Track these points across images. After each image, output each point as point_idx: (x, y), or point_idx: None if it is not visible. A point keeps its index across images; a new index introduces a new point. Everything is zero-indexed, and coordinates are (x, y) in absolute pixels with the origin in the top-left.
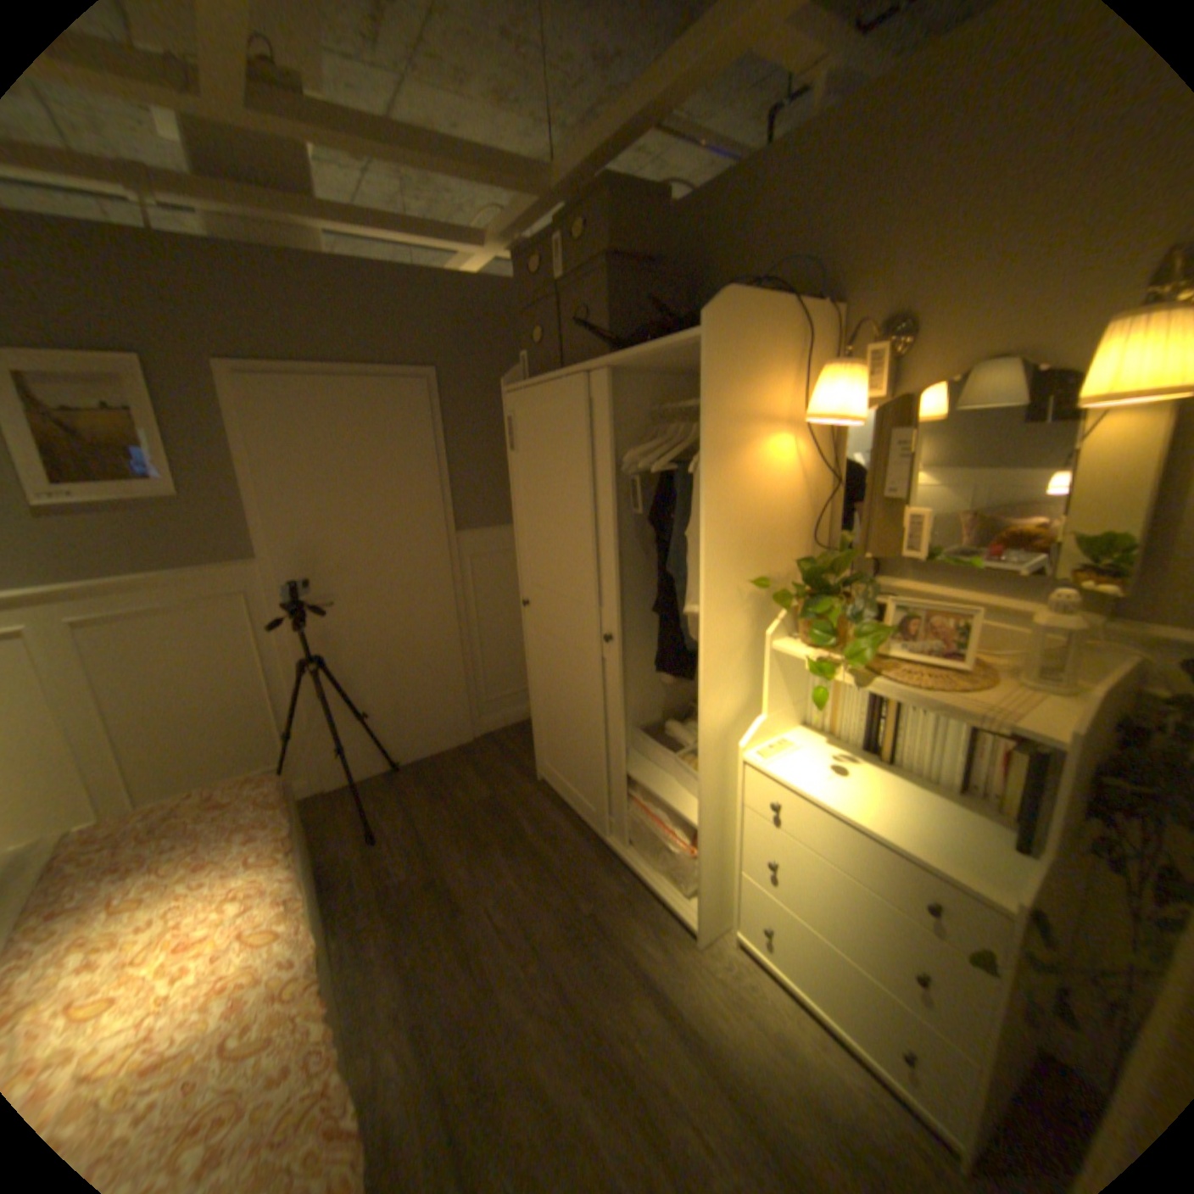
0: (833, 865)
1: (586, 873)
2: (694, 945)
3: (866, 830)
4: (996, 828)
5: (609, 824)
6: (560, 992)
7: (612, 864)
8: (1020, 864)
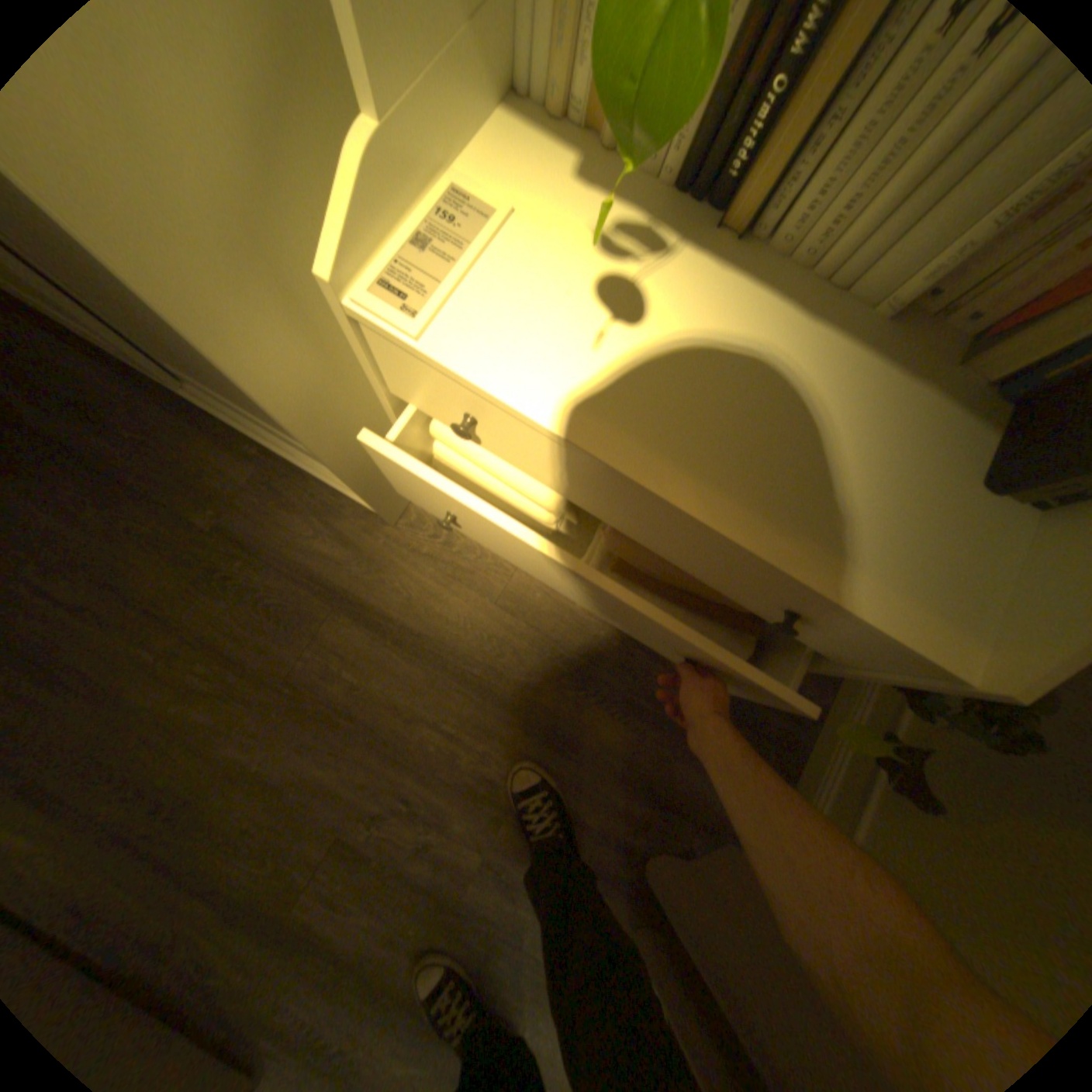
0: (593, 516)
1: (180, 461)
2: (384, 521)
3: (695, 522)
4: (955, 419)
5: (167, 373)
6: (219, 657)
7: (217, 428)
8: (992, 528)
